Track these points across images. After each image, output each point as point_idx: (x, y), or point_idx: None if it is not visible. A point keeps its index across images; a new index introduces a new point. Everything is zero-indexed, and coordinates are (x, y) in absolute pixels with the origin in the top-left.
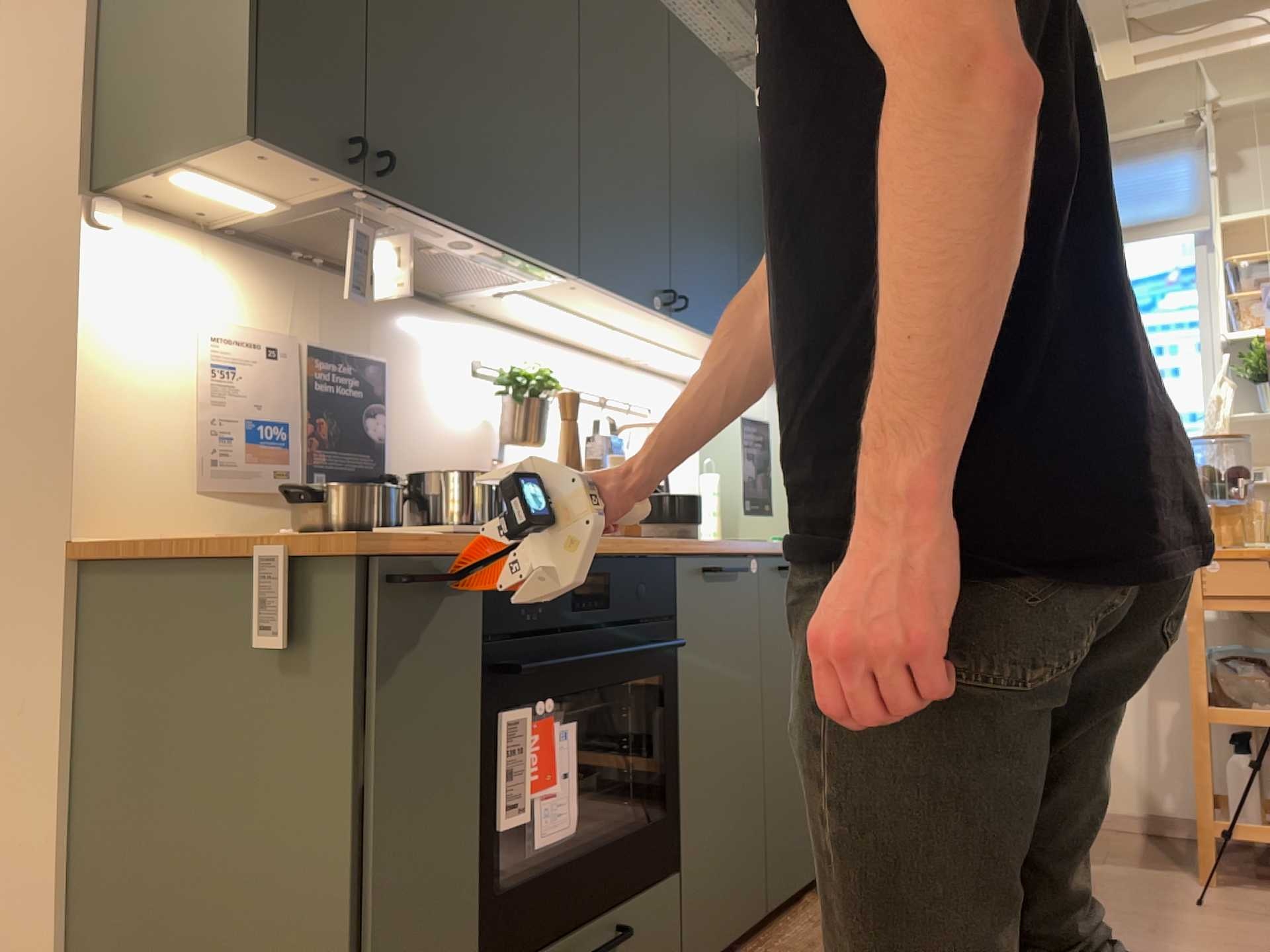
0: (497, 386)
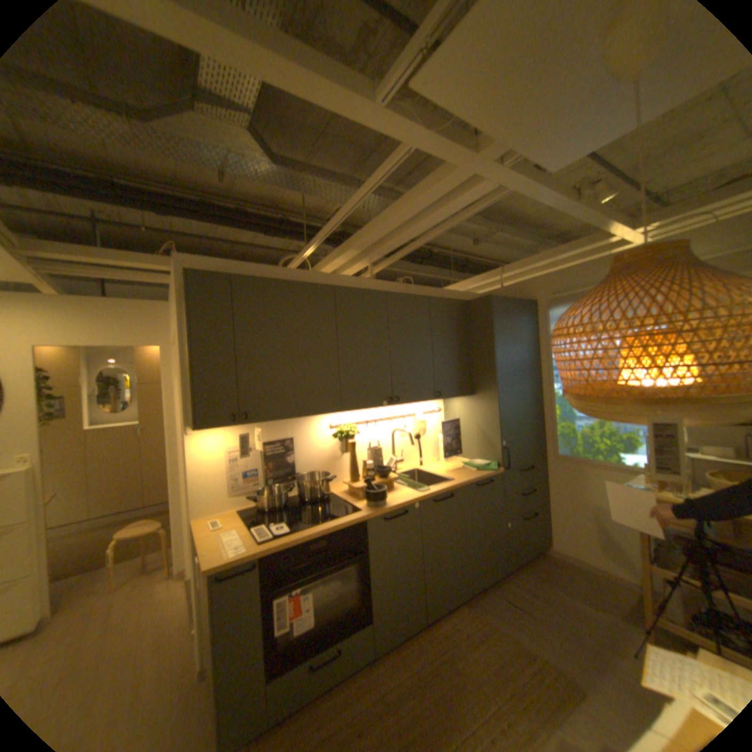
0: (334, 436)
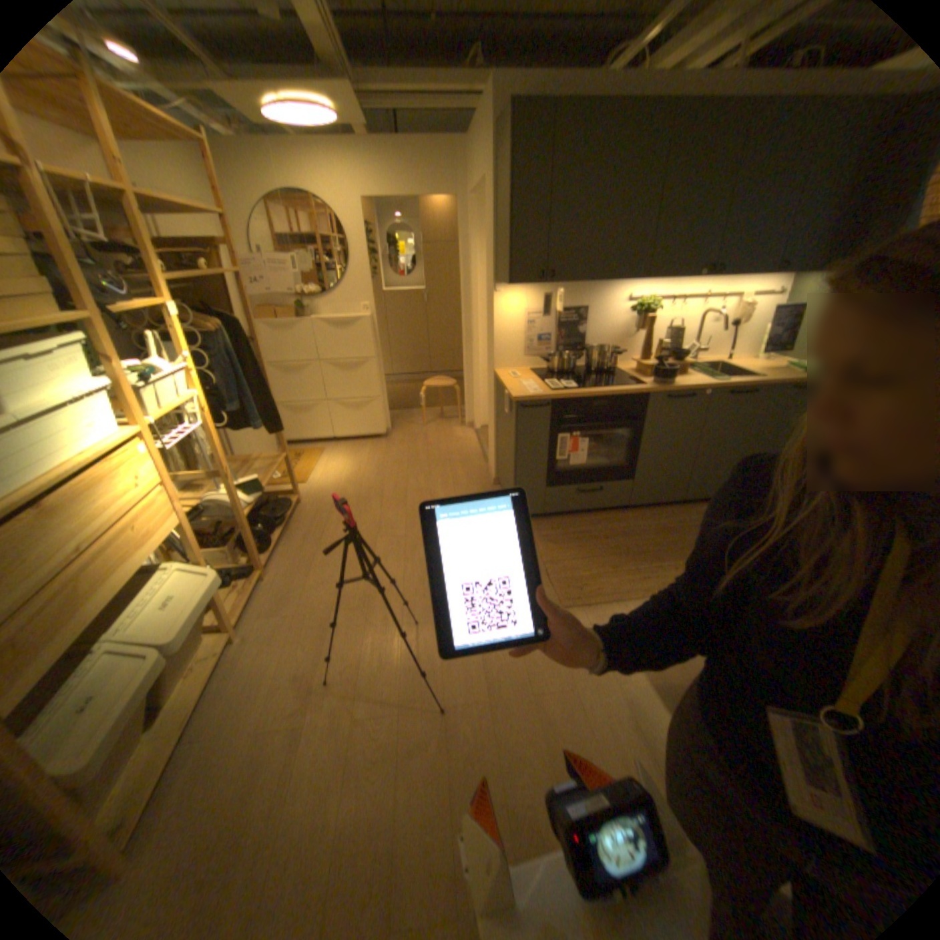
0: (631, 309)
